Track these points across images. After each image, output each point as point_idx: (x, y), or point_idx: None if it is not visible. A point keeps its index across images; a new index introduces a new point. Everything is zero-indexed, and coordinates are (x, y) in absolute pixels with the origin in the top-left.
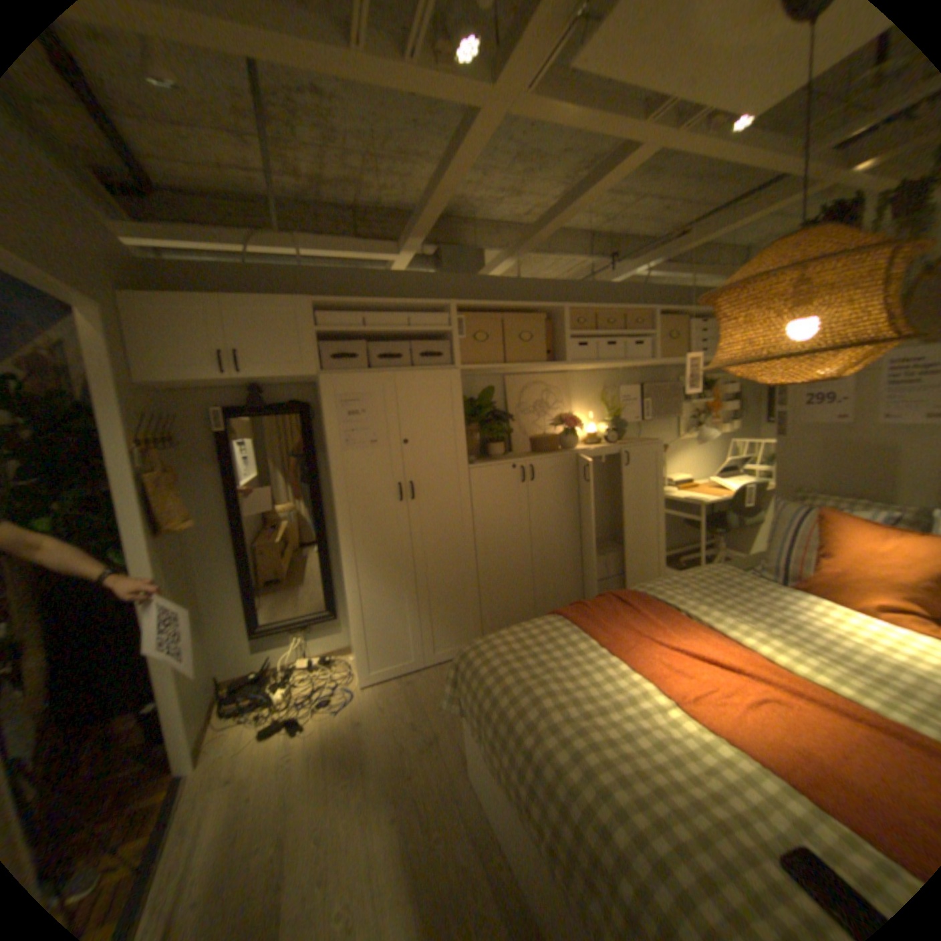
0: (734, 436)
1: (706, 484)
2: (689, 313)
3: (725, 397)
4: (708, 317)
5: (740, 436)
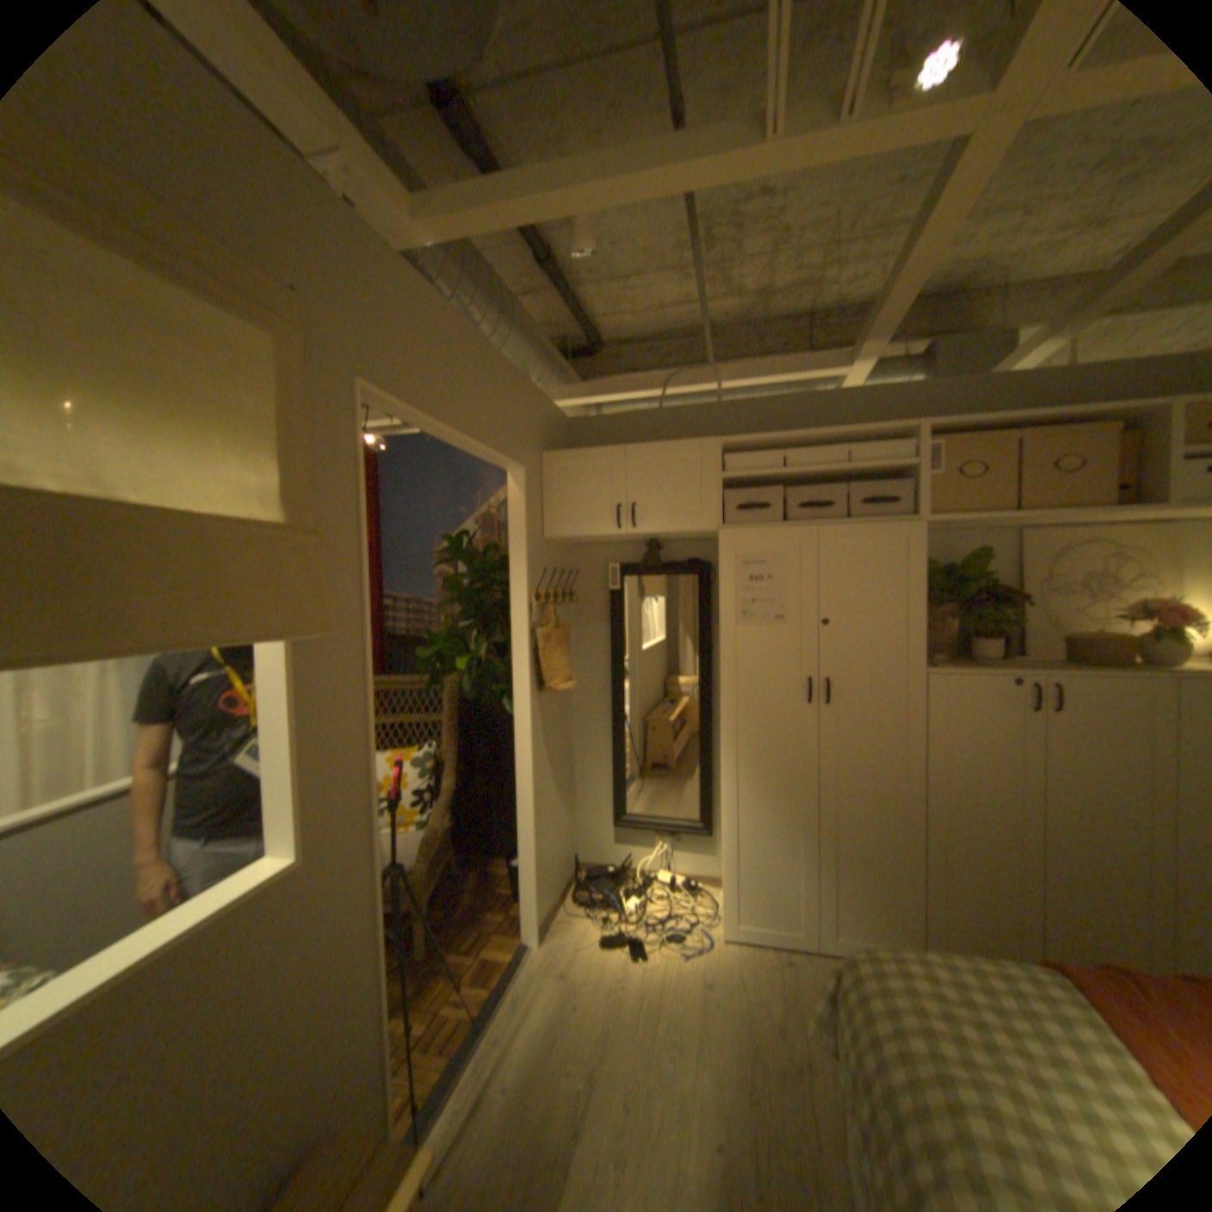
0: None
1: None
2: None
3: None
4: None
5: None
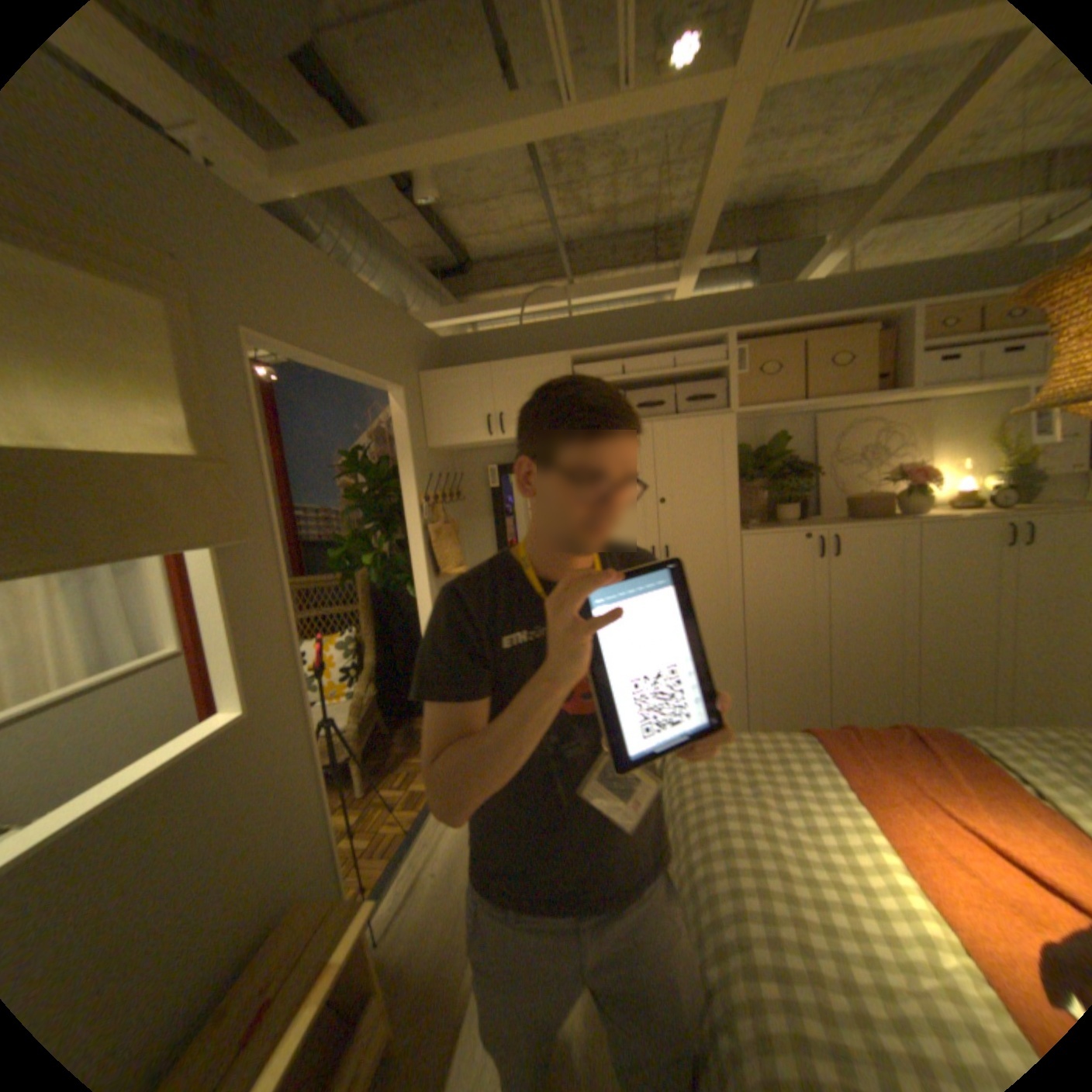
0: None
1: None
2: None
3: None
4: None
5: None
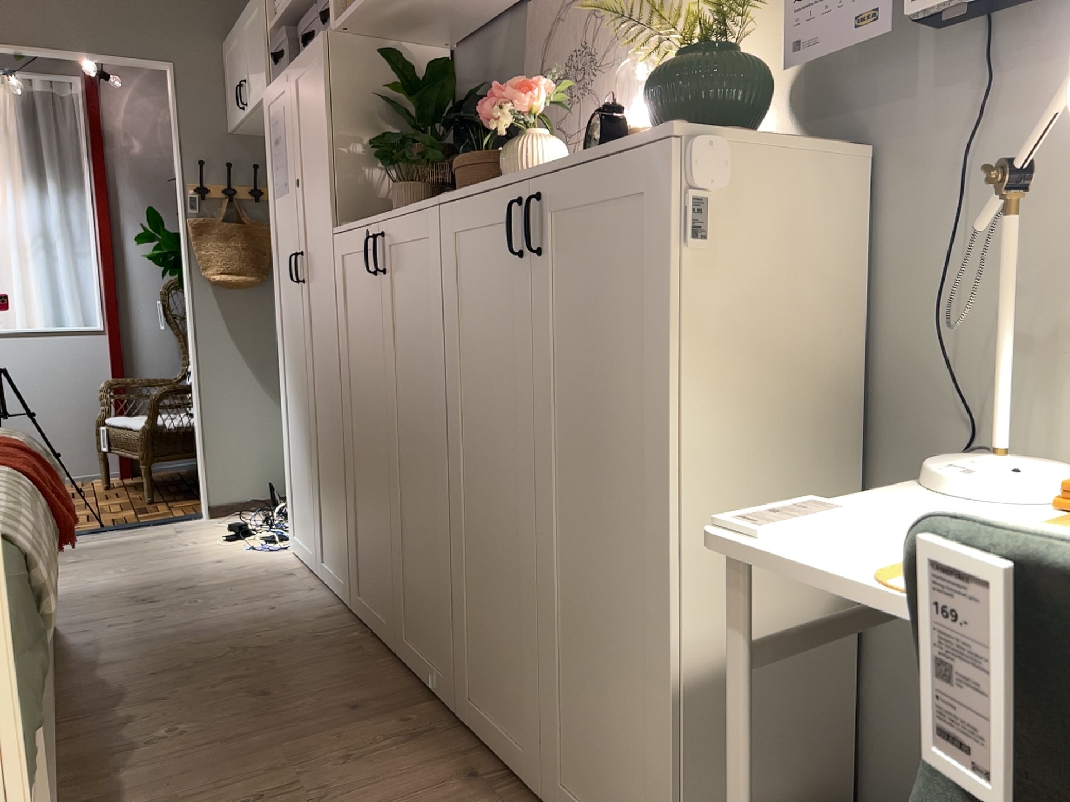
0: None
1: None
2: None
3: None
4: None
5: None
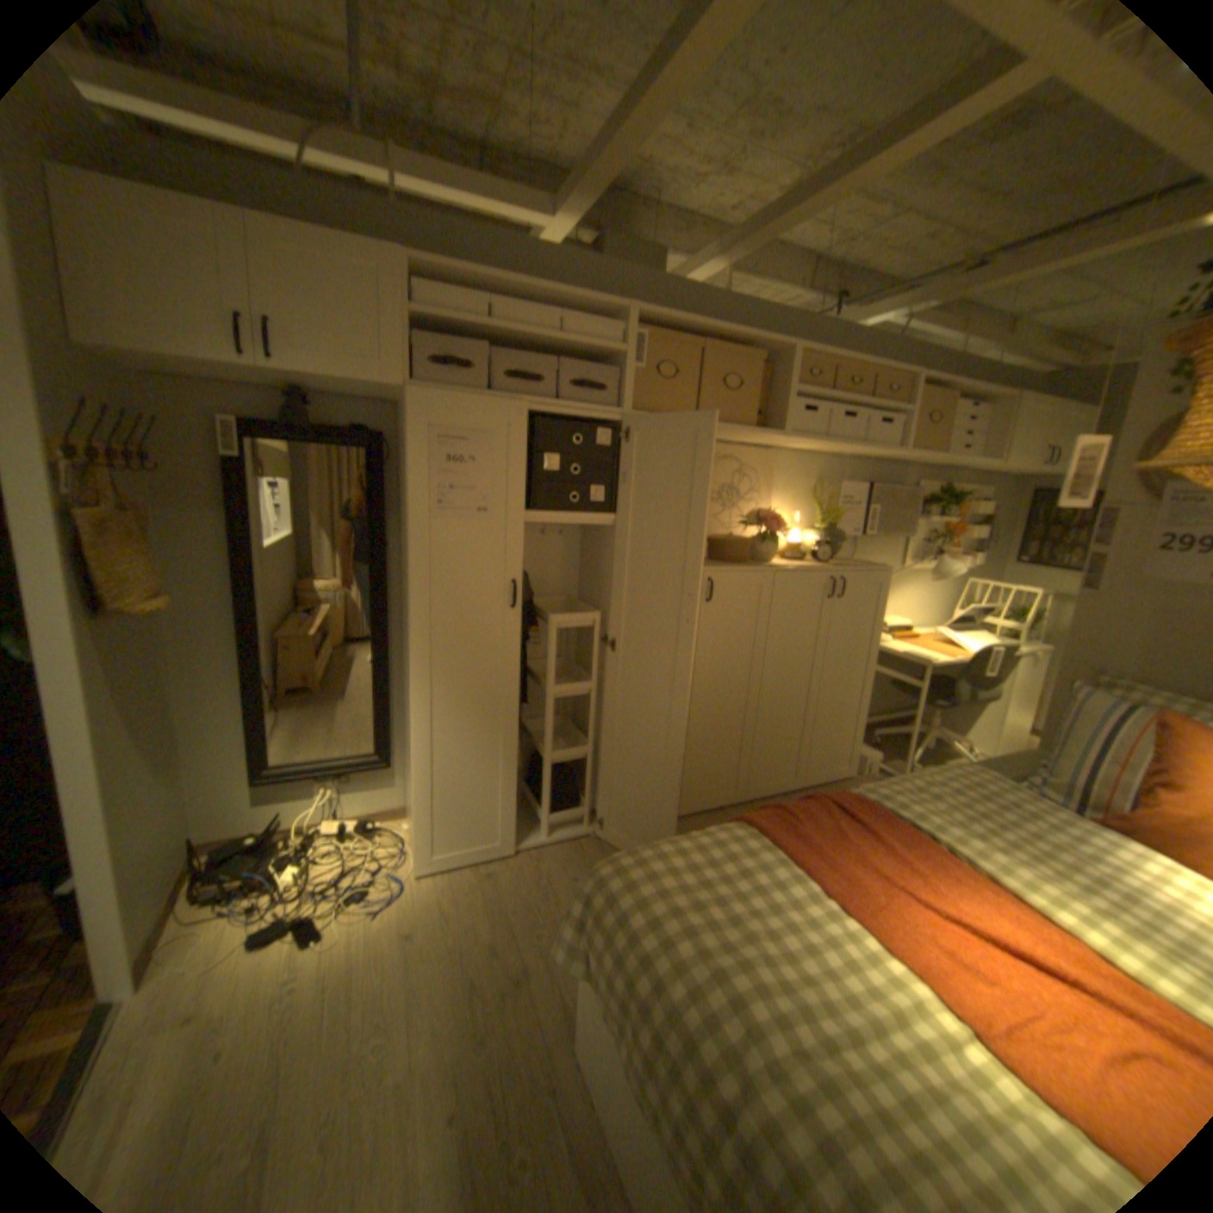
0: (973, 575)
1: (928, 636)
2: (961, 390)
3: (973, 518)
4: (980, 400)
5: (979, 575)
